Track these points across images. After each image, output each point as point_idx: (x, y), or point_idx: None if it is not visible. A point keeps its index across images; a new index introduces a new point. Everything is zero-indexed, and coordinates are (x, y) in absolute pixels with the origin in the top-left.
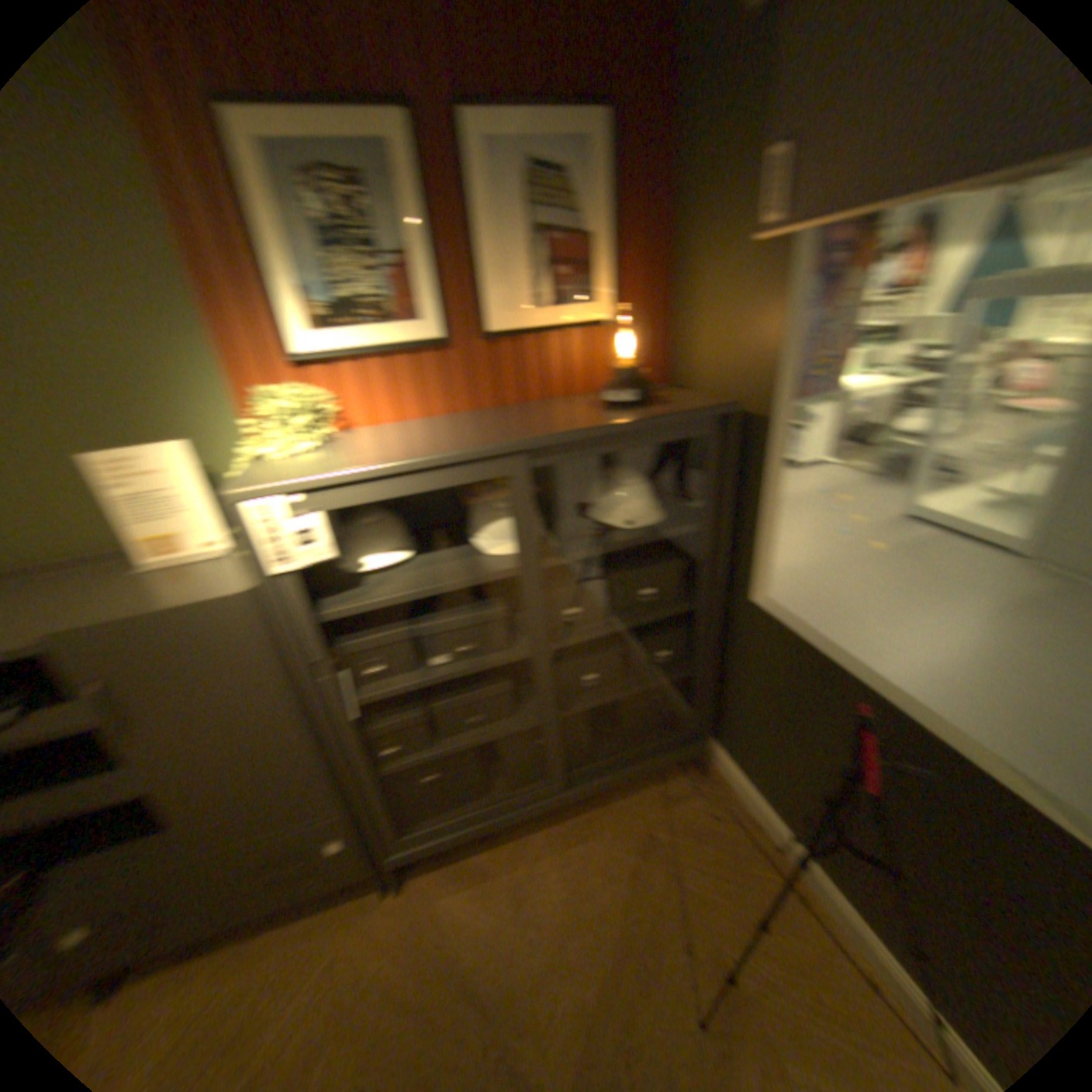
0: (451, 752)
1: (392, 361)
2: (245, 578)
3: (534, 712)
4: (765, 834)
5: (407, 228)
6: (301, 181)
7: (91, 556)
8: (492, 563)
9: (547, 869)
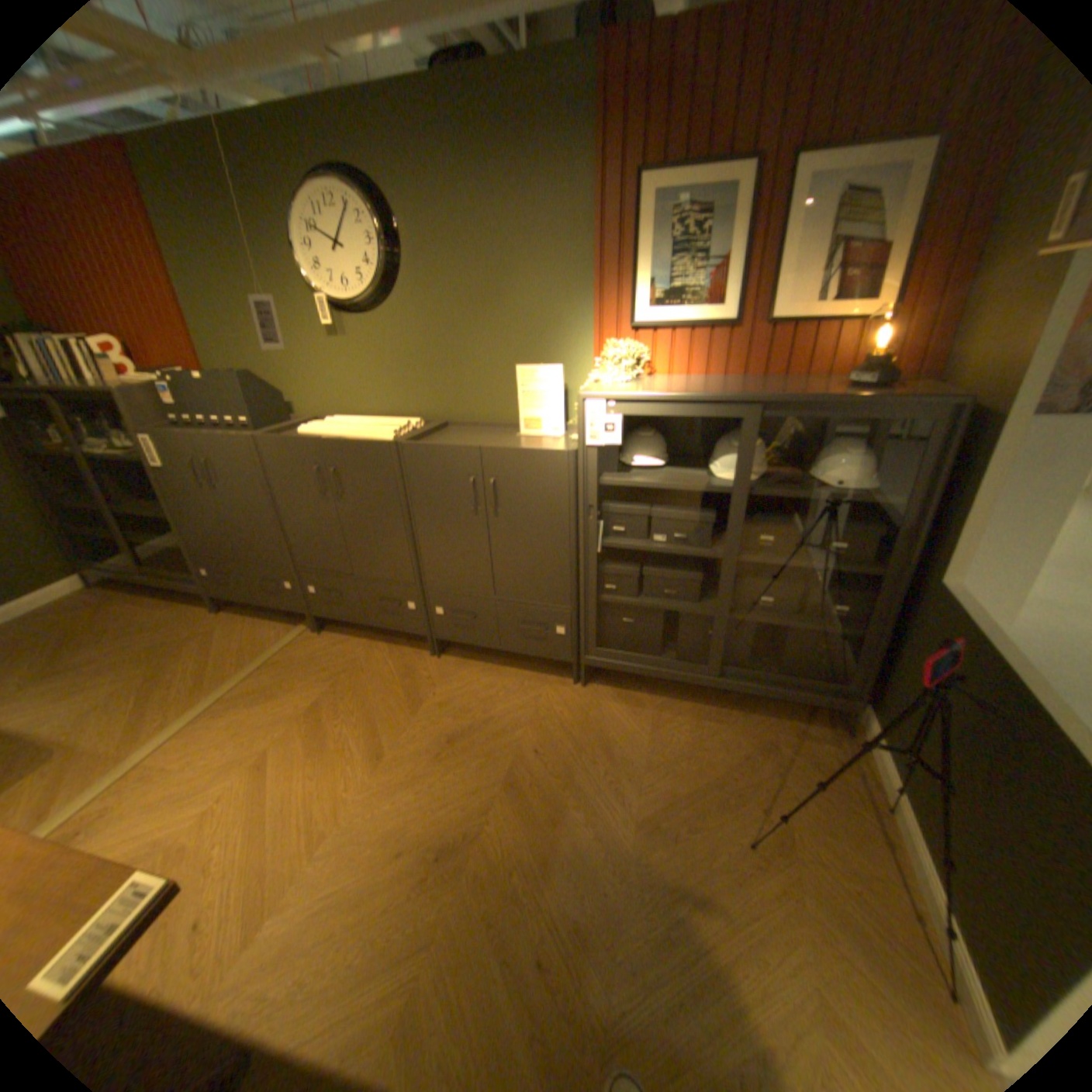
0: (649, 611)
1: (700, 334)
2: (578, 444)
3: (715, 605)
4: (887, 799)
5: (739, 243)
6: (680, 215)
7: (505, 424)
8: (720, 485)
9: (686, 725)
